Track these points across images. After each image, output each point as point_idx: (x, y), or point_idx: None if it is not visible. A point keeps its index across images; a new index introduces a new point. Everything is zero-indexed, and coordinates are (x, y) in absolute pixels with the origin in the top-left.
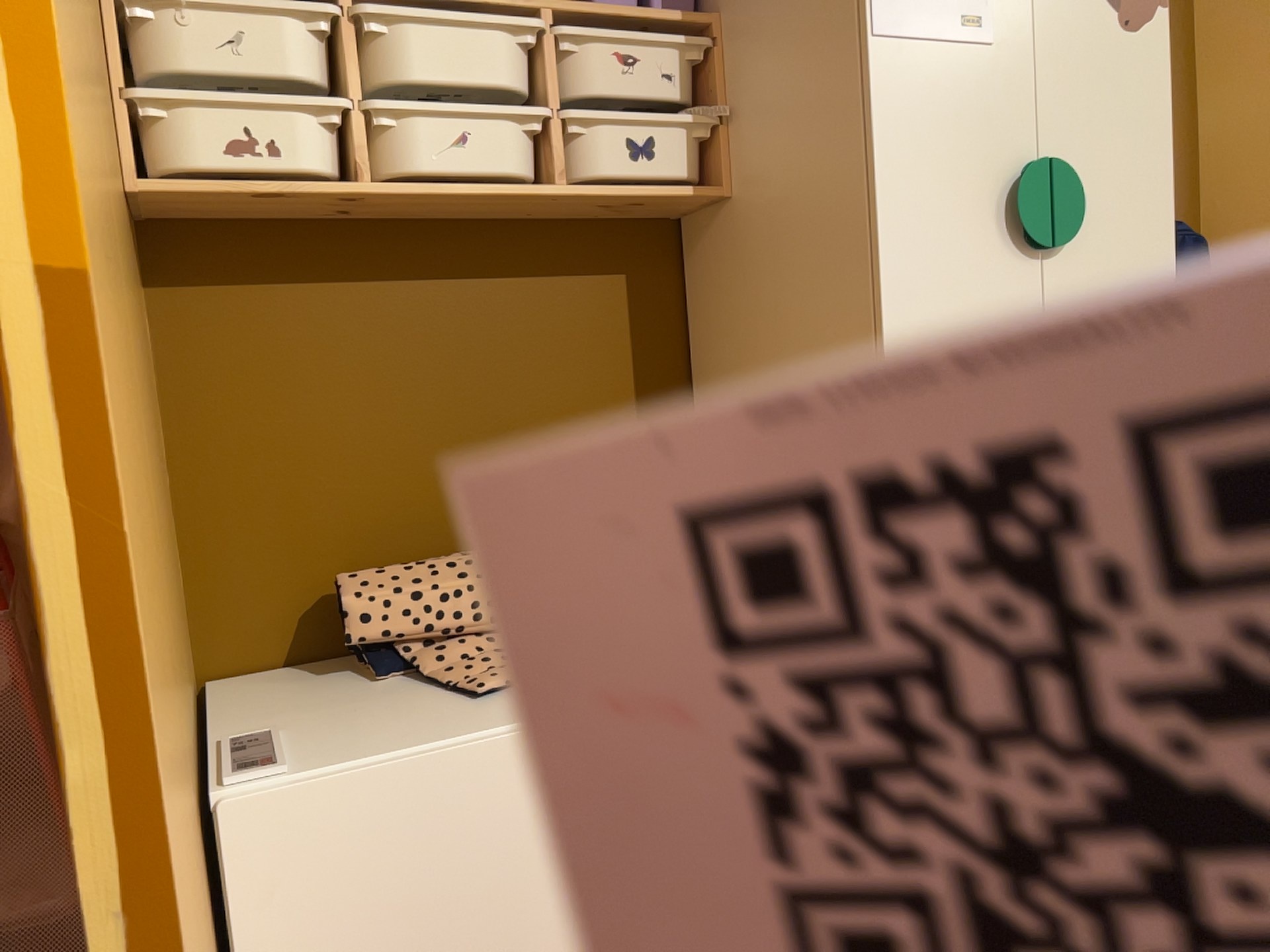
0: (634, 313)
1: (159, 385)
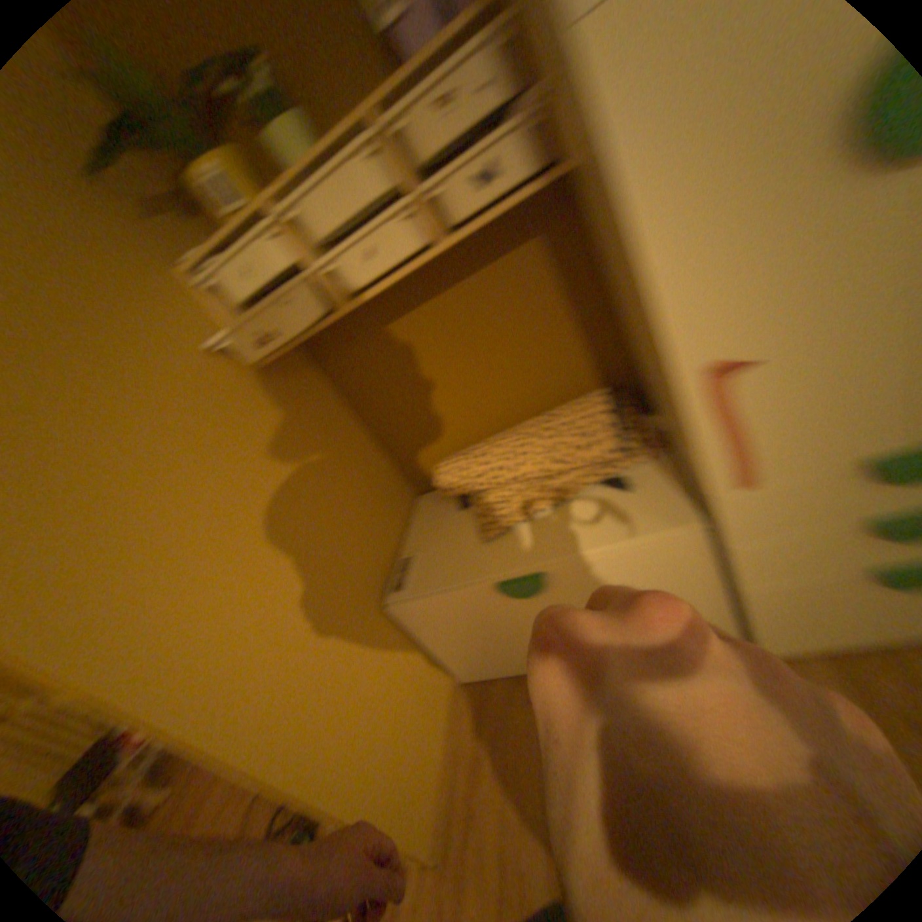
0: (554, 261)
1: (345, 402)
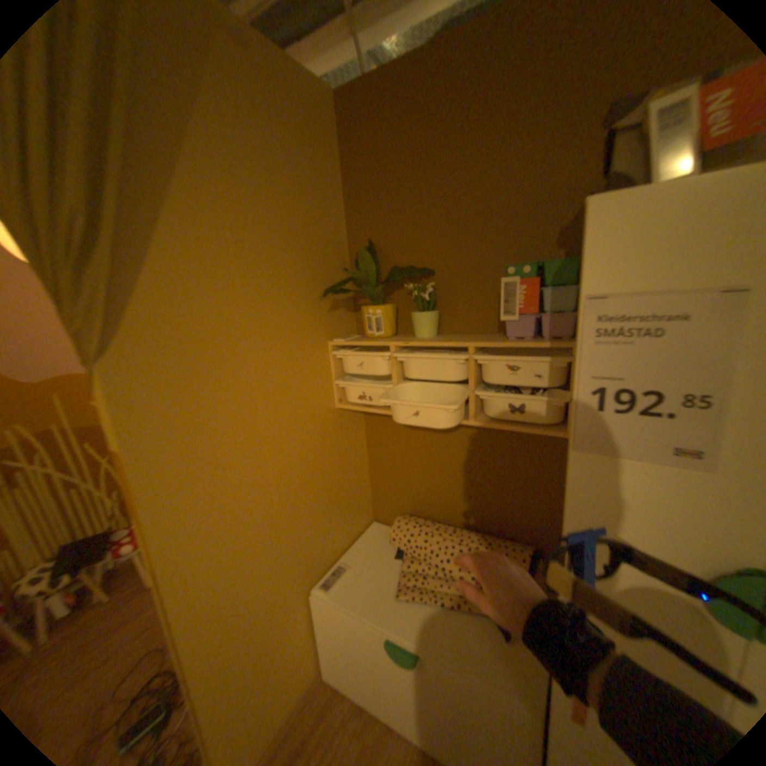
0: (538, 456)
1: (366, 440)
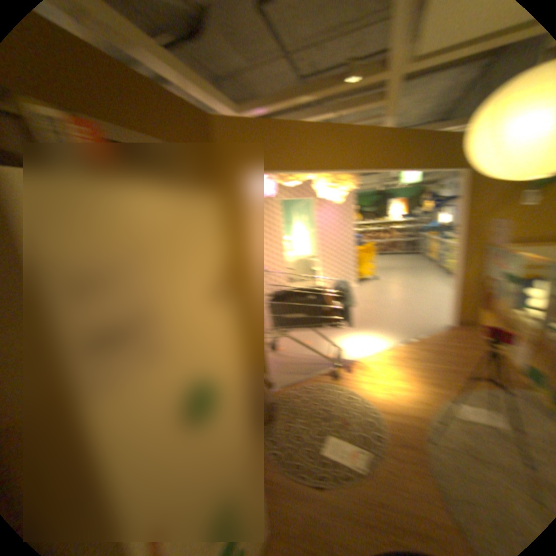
0: None
1: None
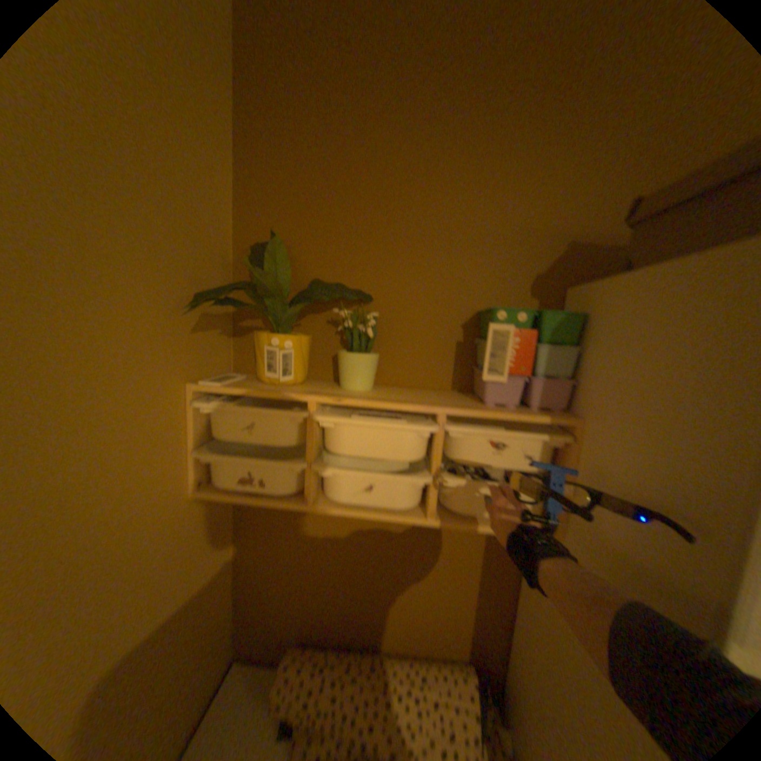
0: (486, 547)
1: (233, 534)
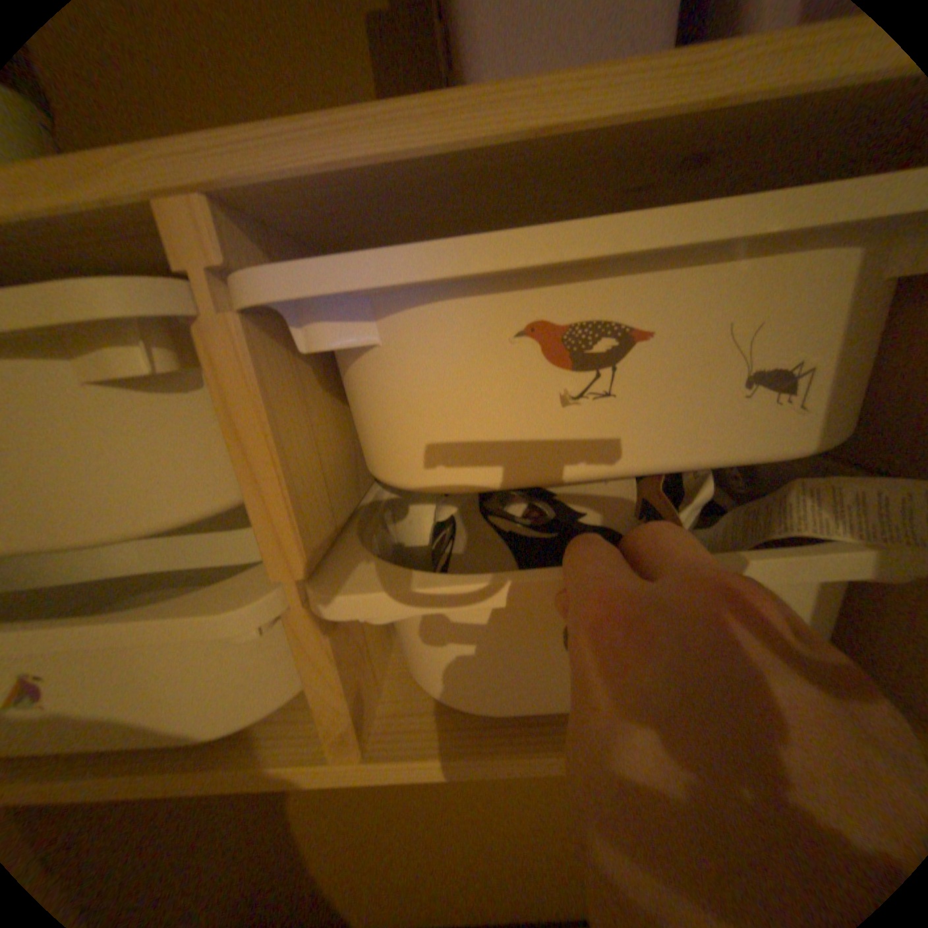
0: None
1: None
